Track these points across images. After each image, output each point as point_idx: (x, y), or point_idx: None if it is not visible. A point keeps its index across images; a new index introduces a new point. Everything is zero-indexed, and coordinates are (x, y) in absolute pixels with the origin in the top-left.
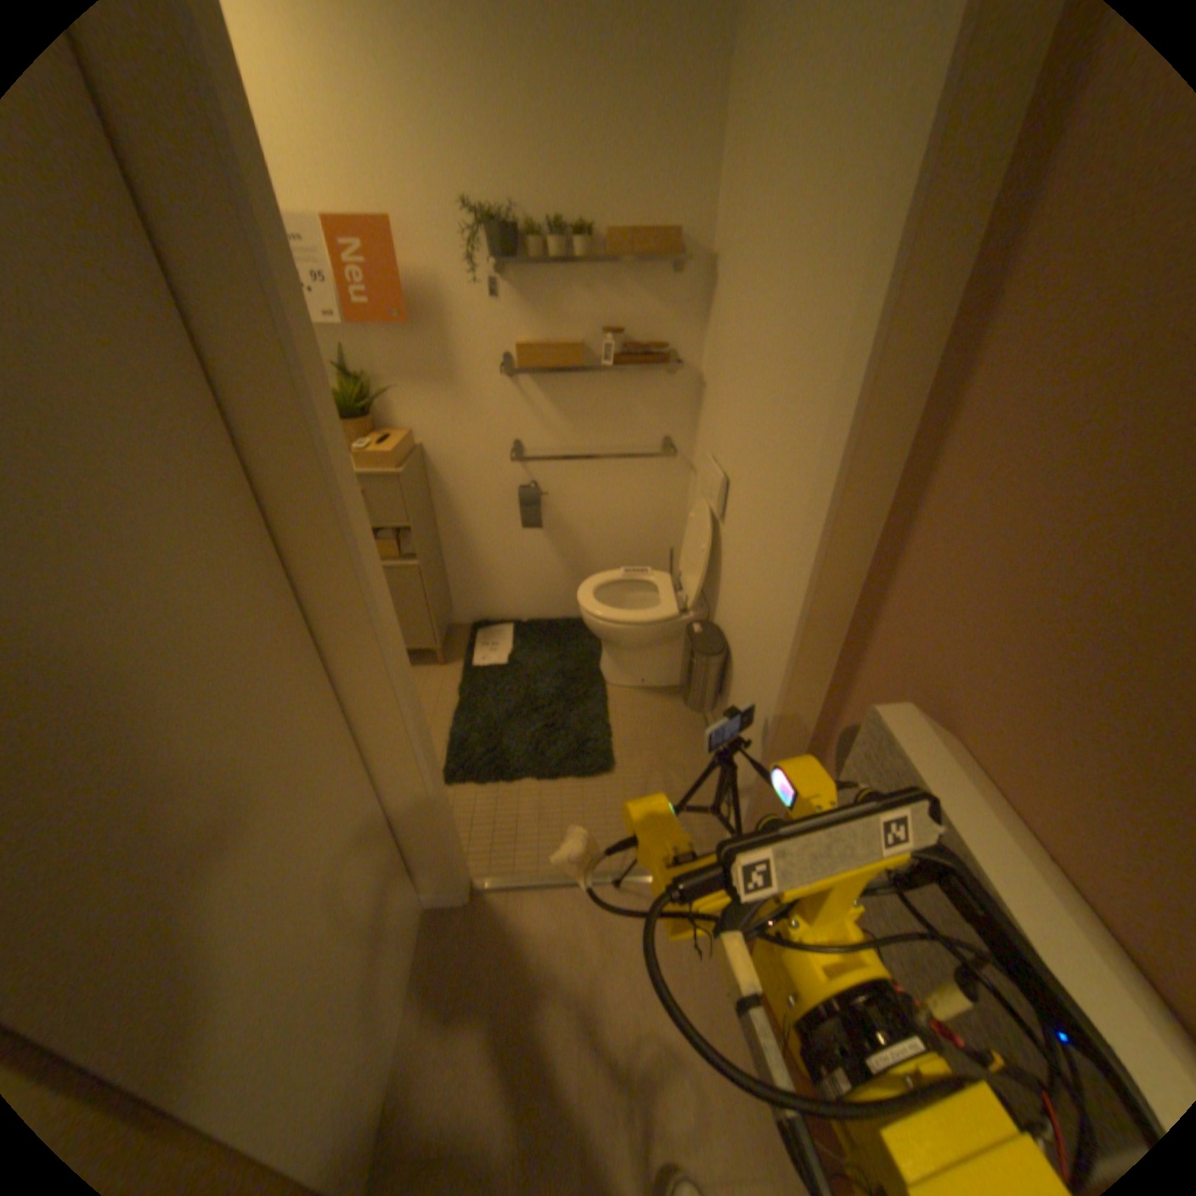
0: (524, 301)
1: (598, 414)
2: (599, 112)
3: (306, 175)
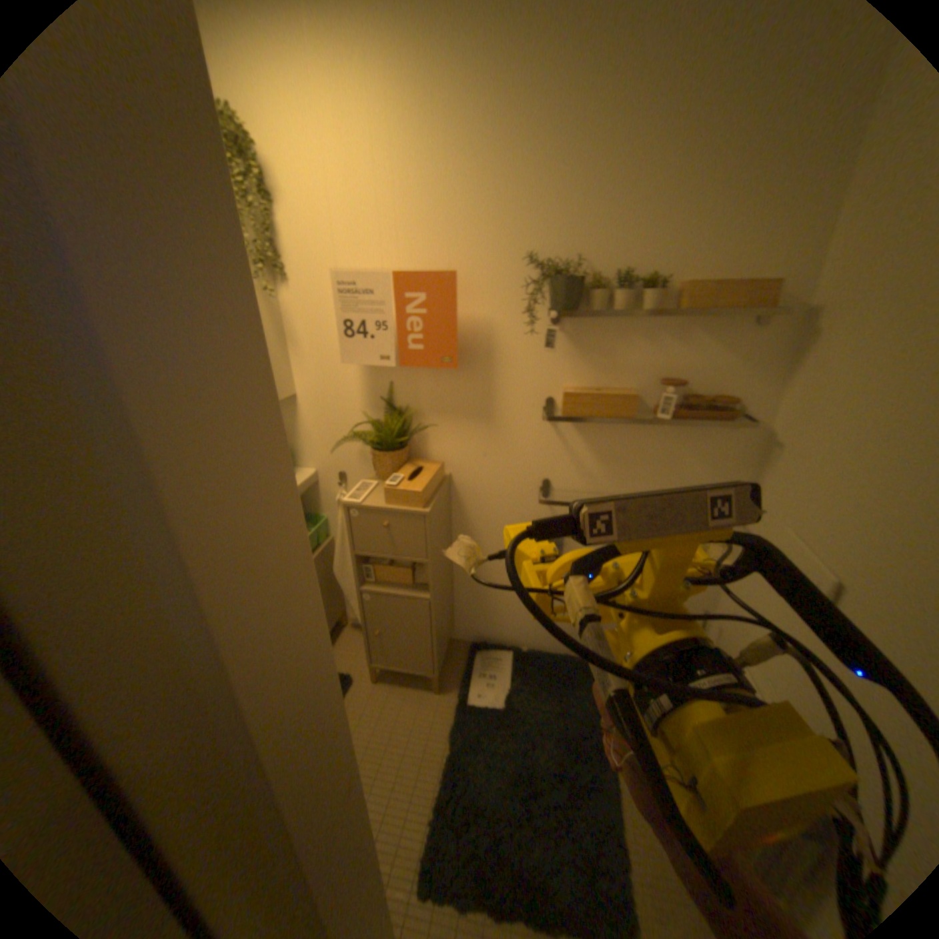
0: (576, 348)
1: (639, 461)
2: (693, 165)
3: (386, 237)
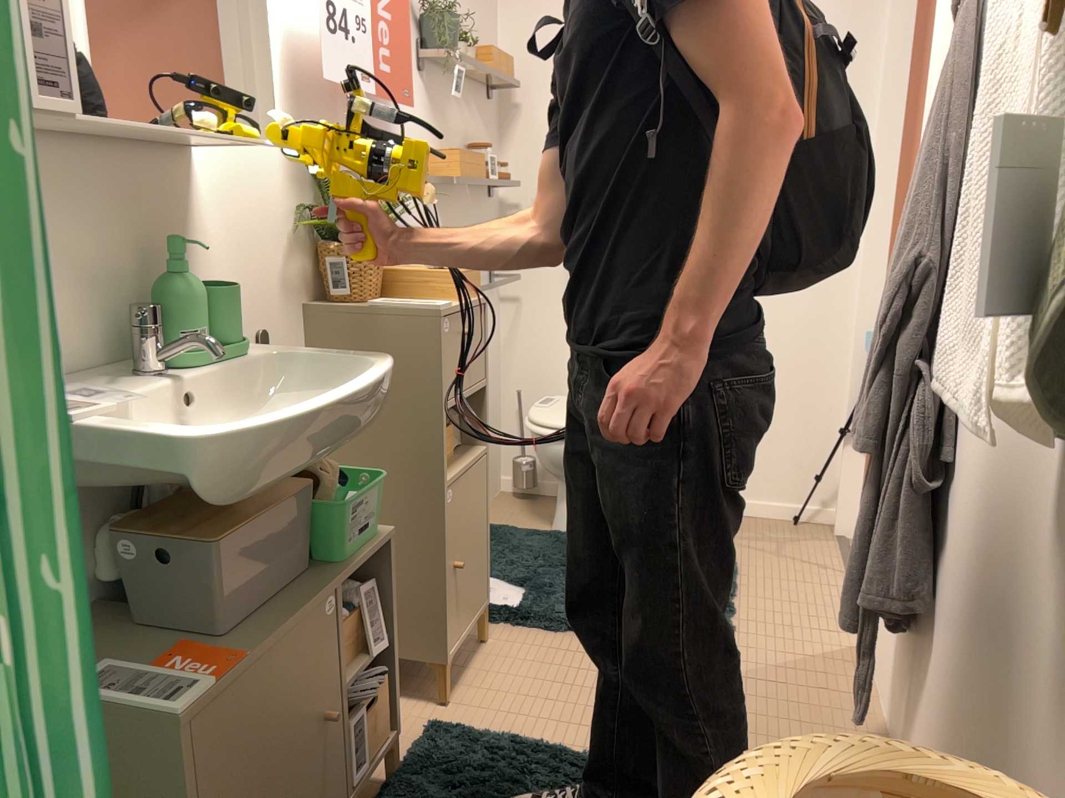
0: (432, 107)
1: None
2: None
3: None
